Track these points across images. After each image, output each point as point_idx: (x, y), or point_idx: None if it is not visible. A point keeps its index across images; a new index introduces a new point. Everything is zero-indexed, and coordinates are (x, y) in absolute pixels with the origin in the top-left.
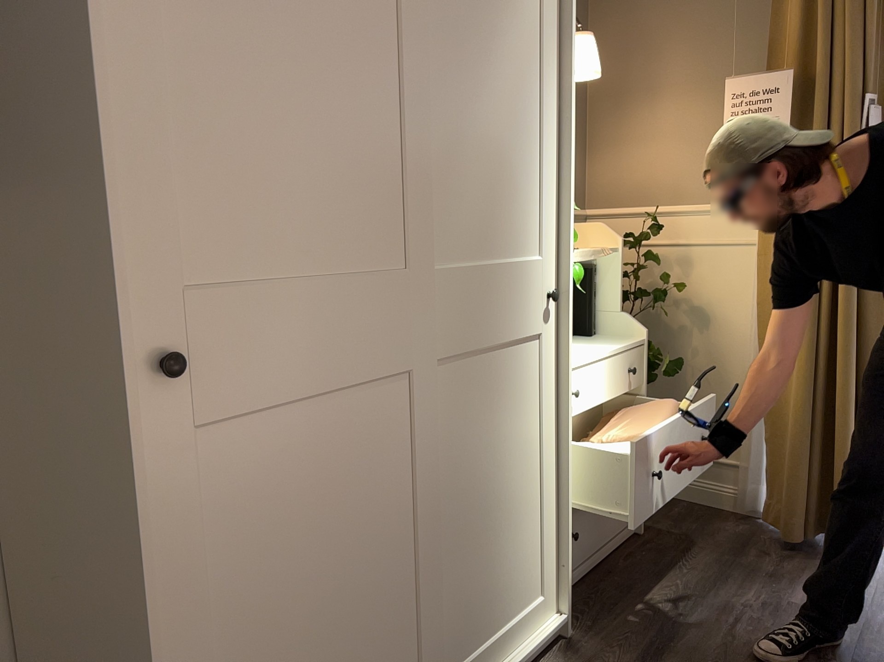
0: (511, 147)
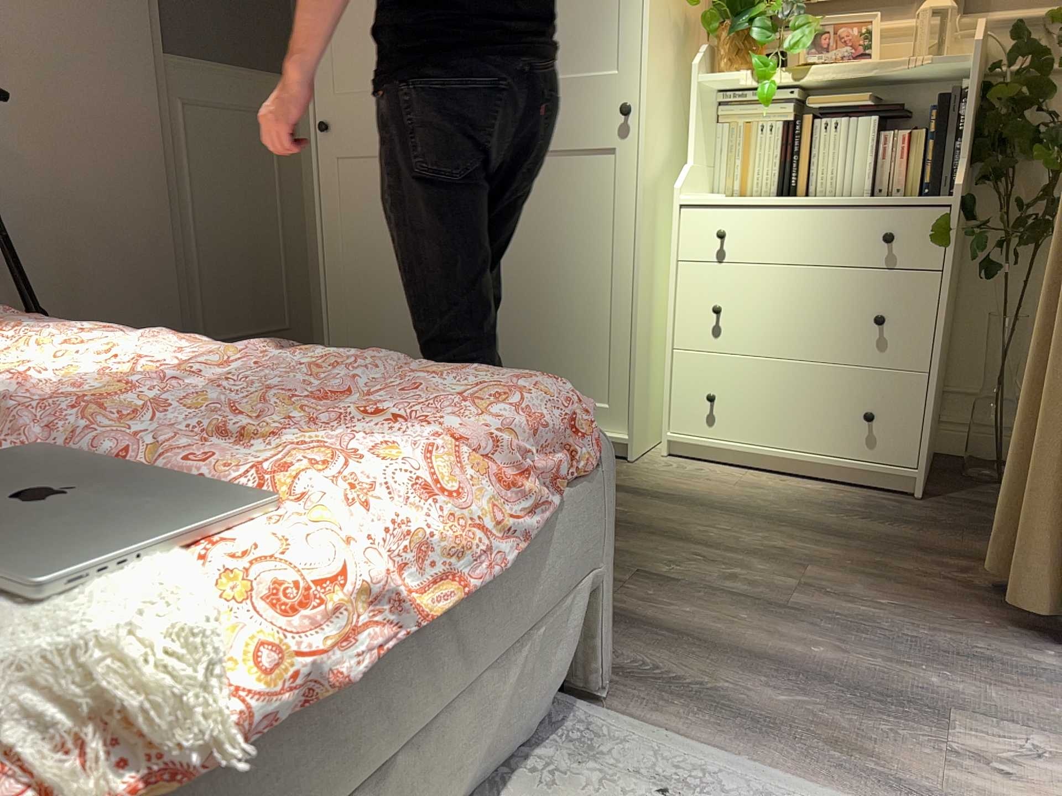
0: None
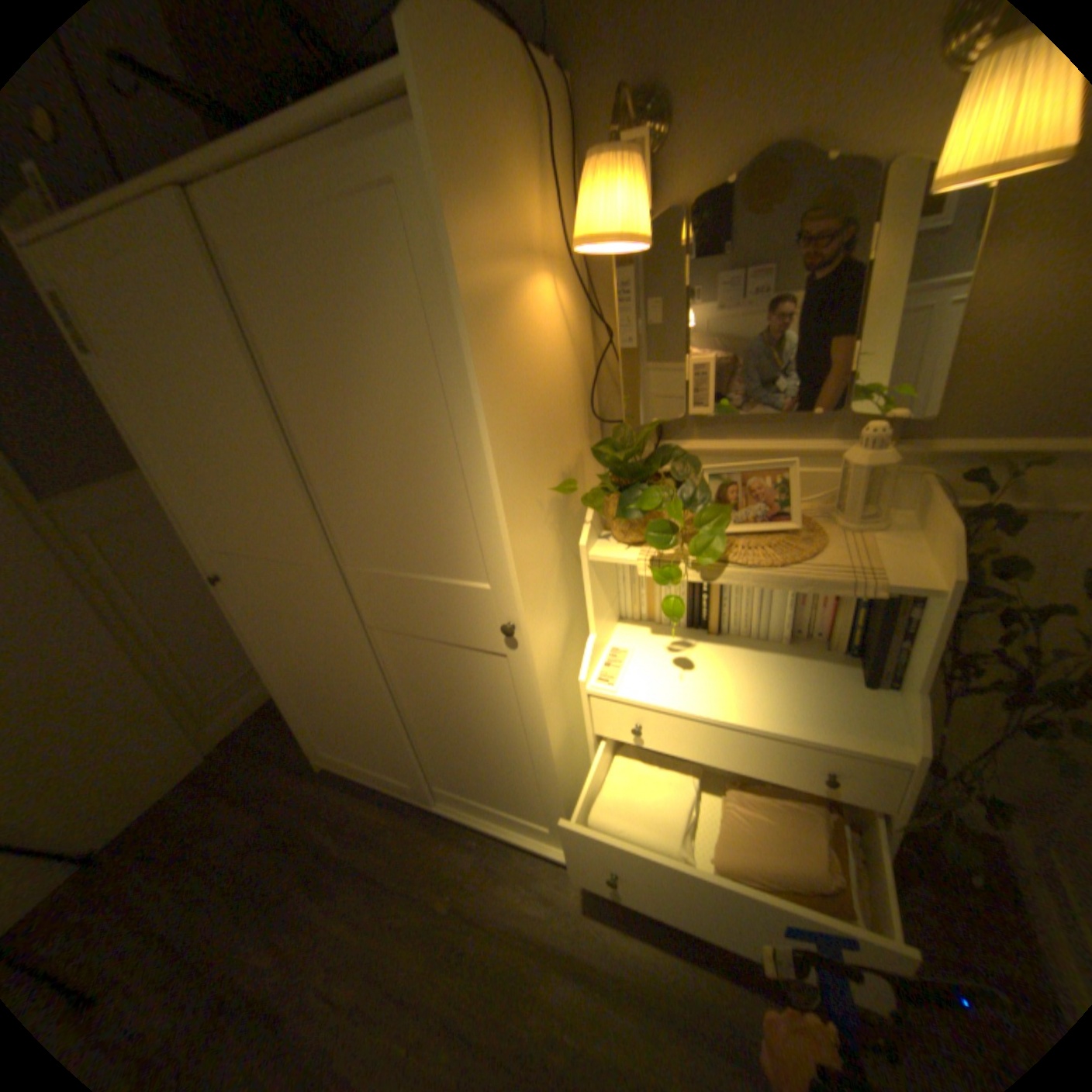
0: (410, 475)
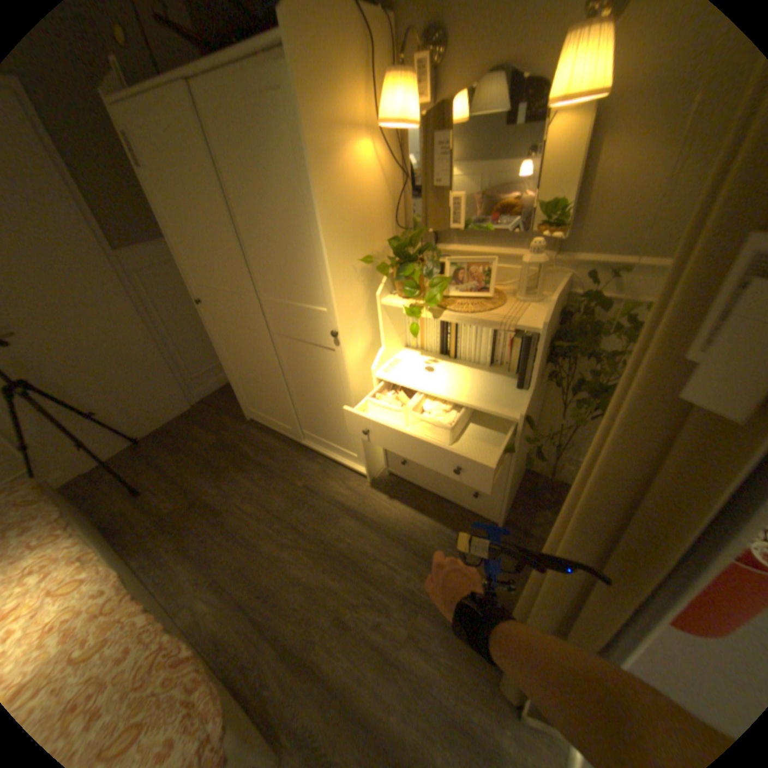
0: (291, 247)
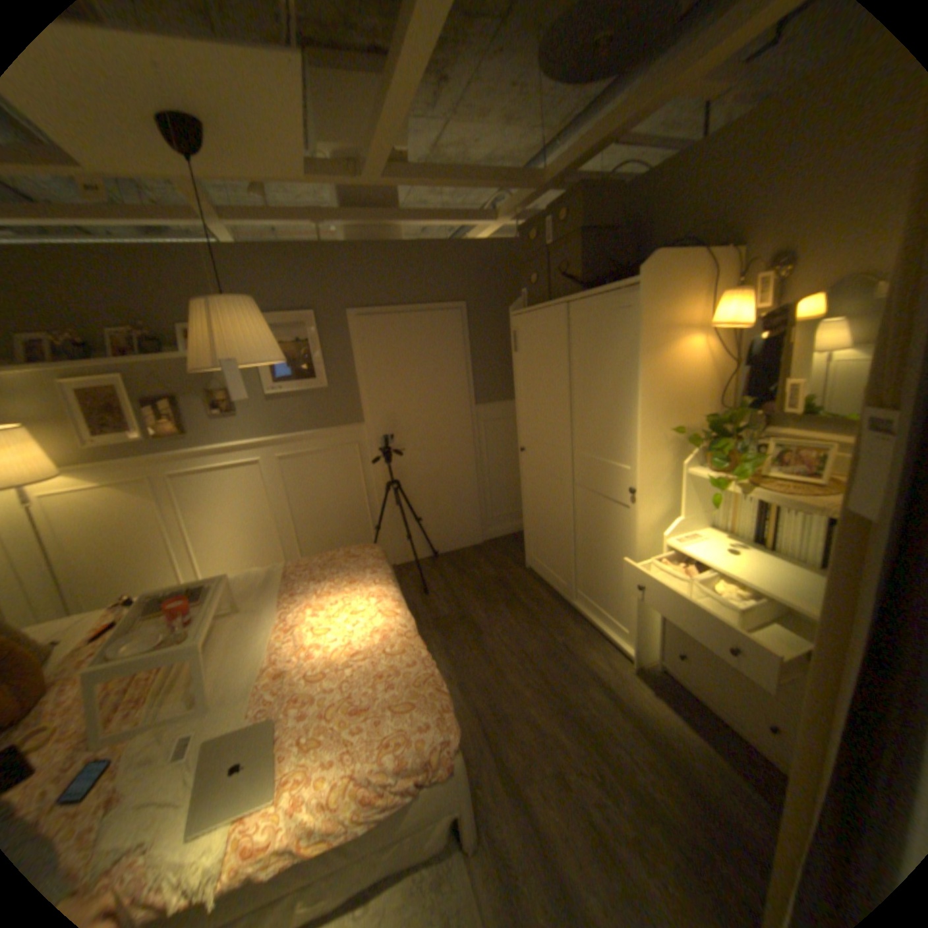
0: (612, 413)
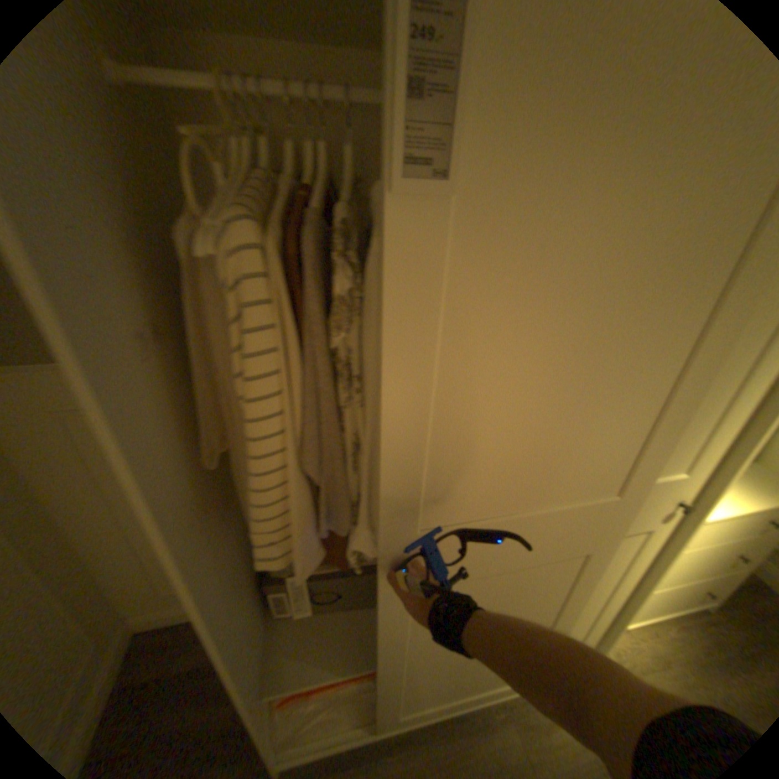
0: (692, 385)
